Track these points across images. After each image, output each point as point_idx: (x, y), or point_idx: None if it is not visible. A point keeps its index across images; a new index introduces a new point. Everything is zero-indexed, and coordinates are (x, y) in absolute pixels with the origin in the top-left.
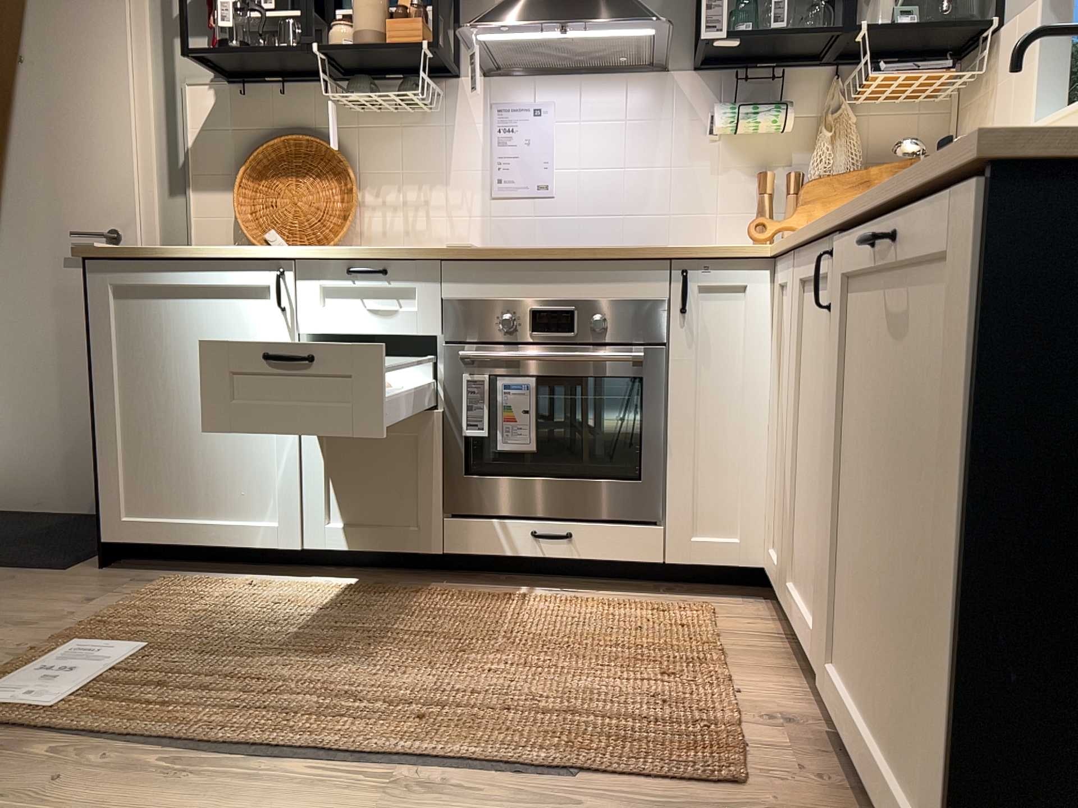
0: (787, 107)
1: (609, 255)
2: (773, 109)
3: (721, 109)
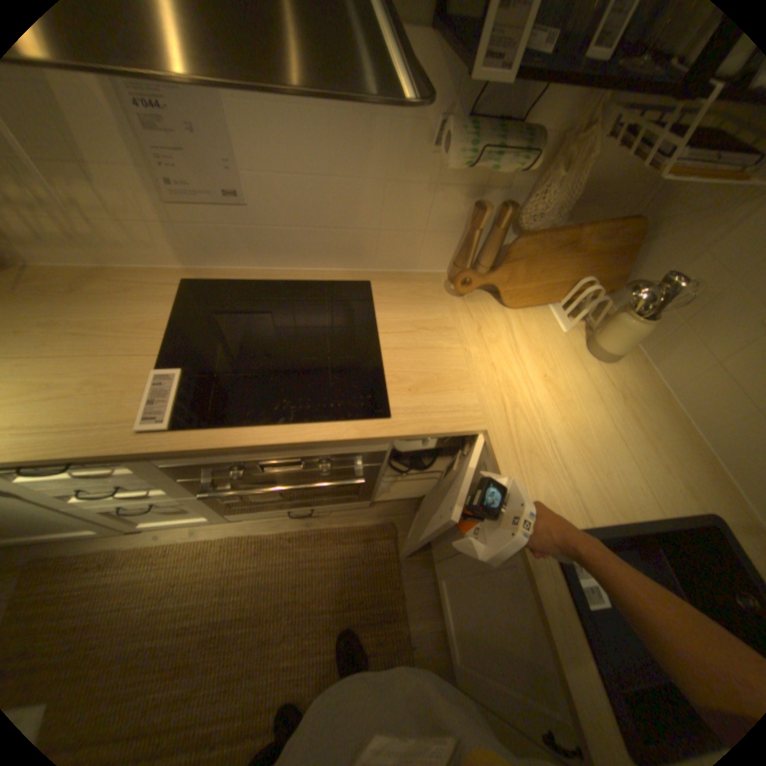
0: (544, 145)
1: (331, 443)
2: (527, 147)
3: (464, 130)
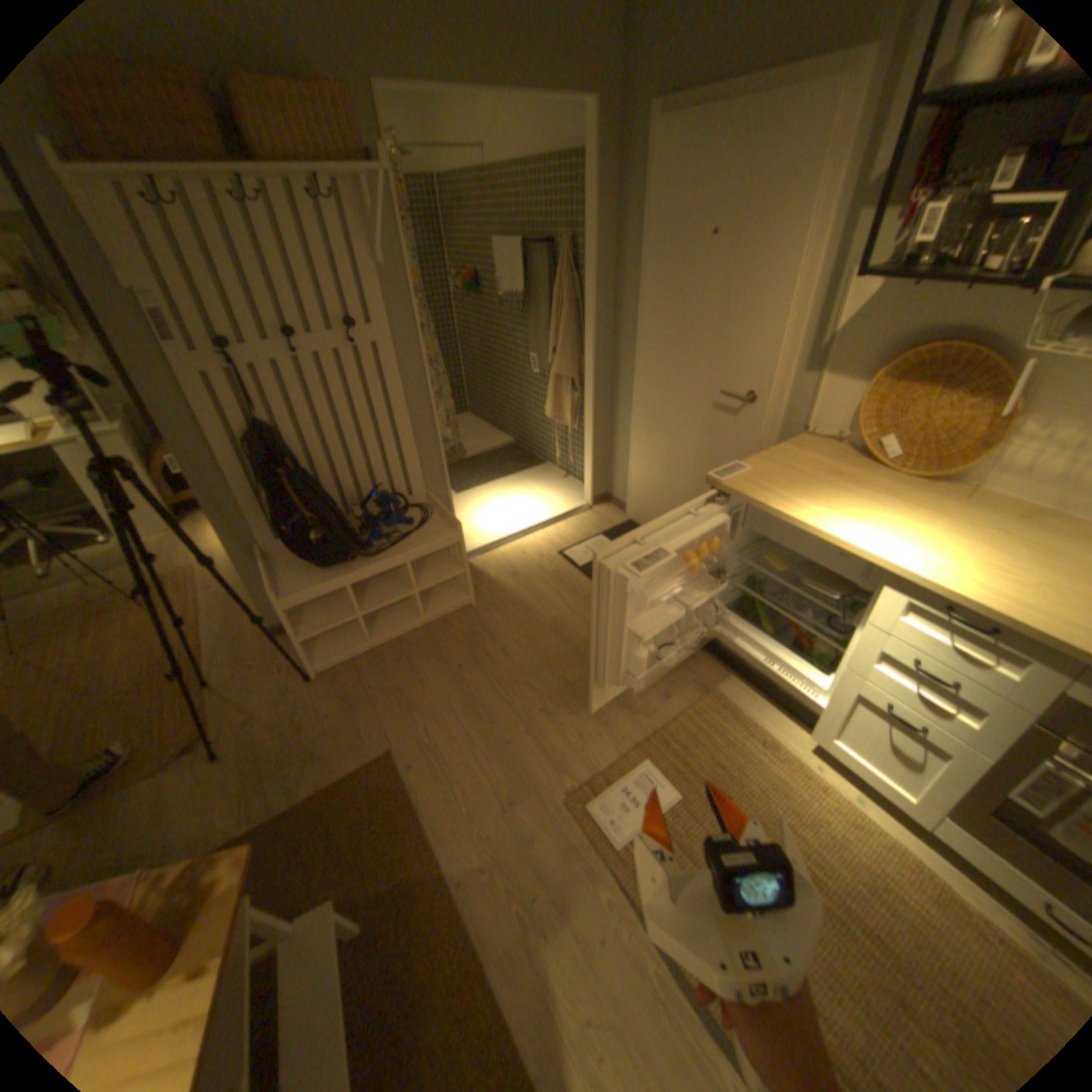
0: None
1: None
2: None
3: None
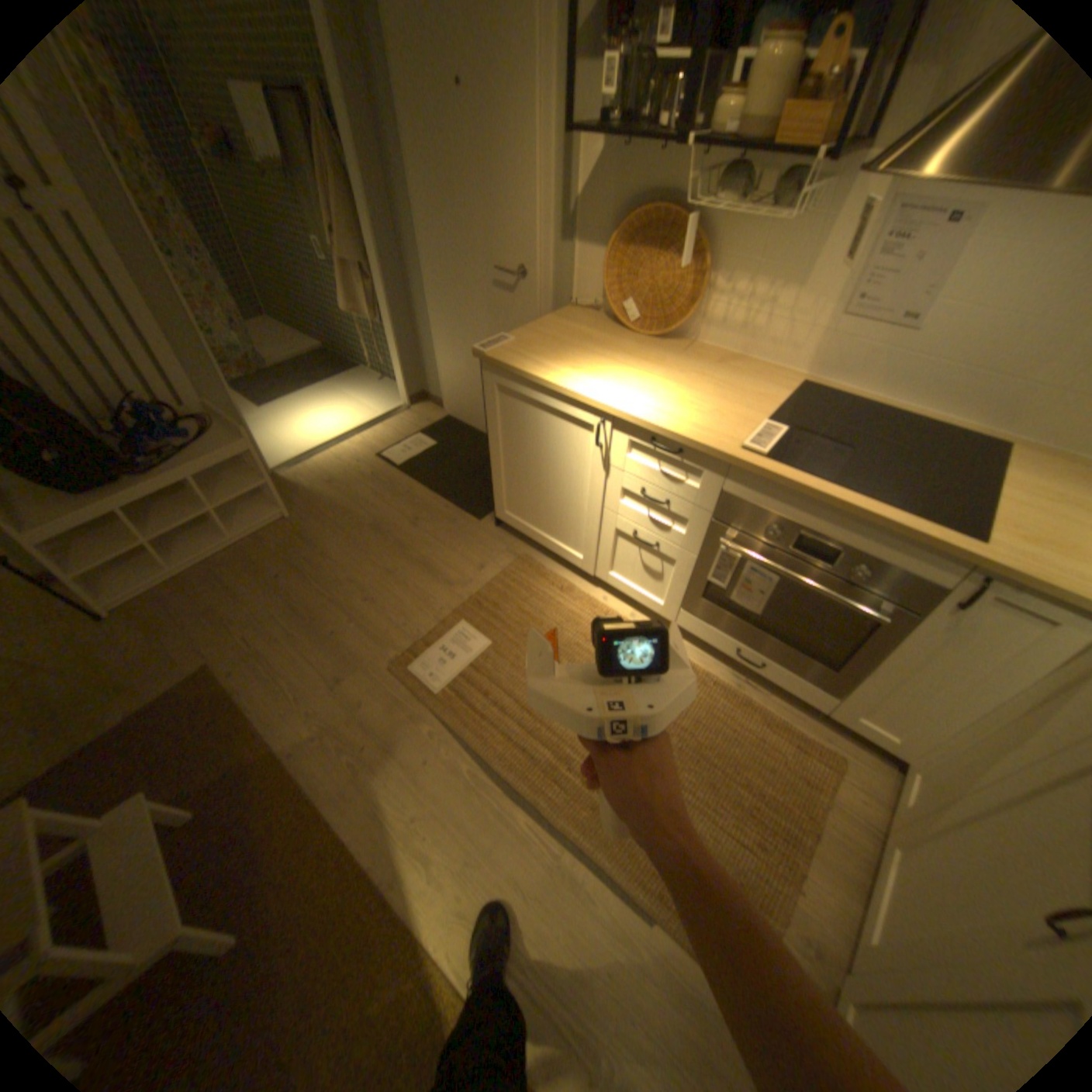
0: None
1: (904, 531)
2: None
3: None
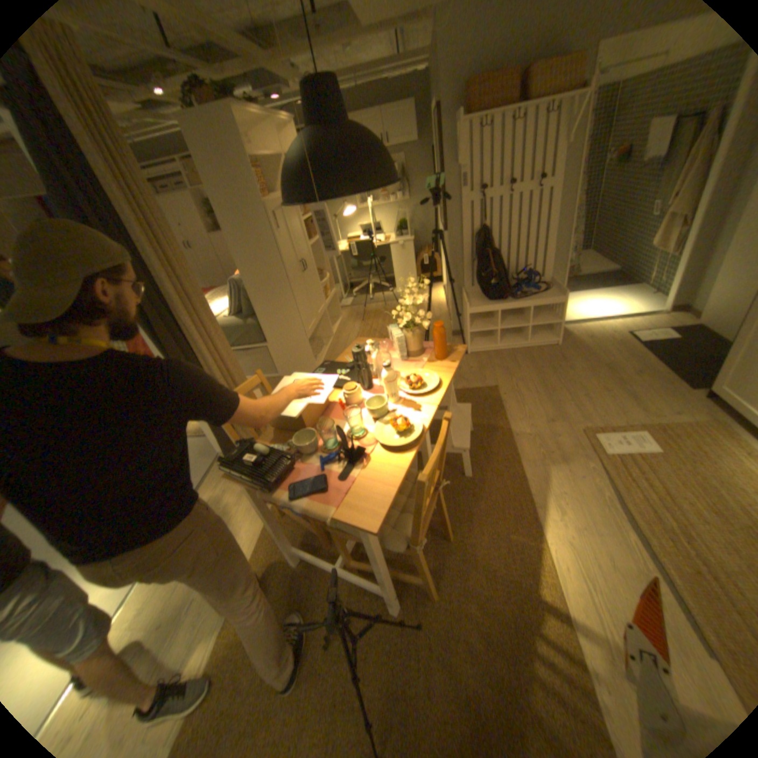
0: None
1: None
2: None
3: None
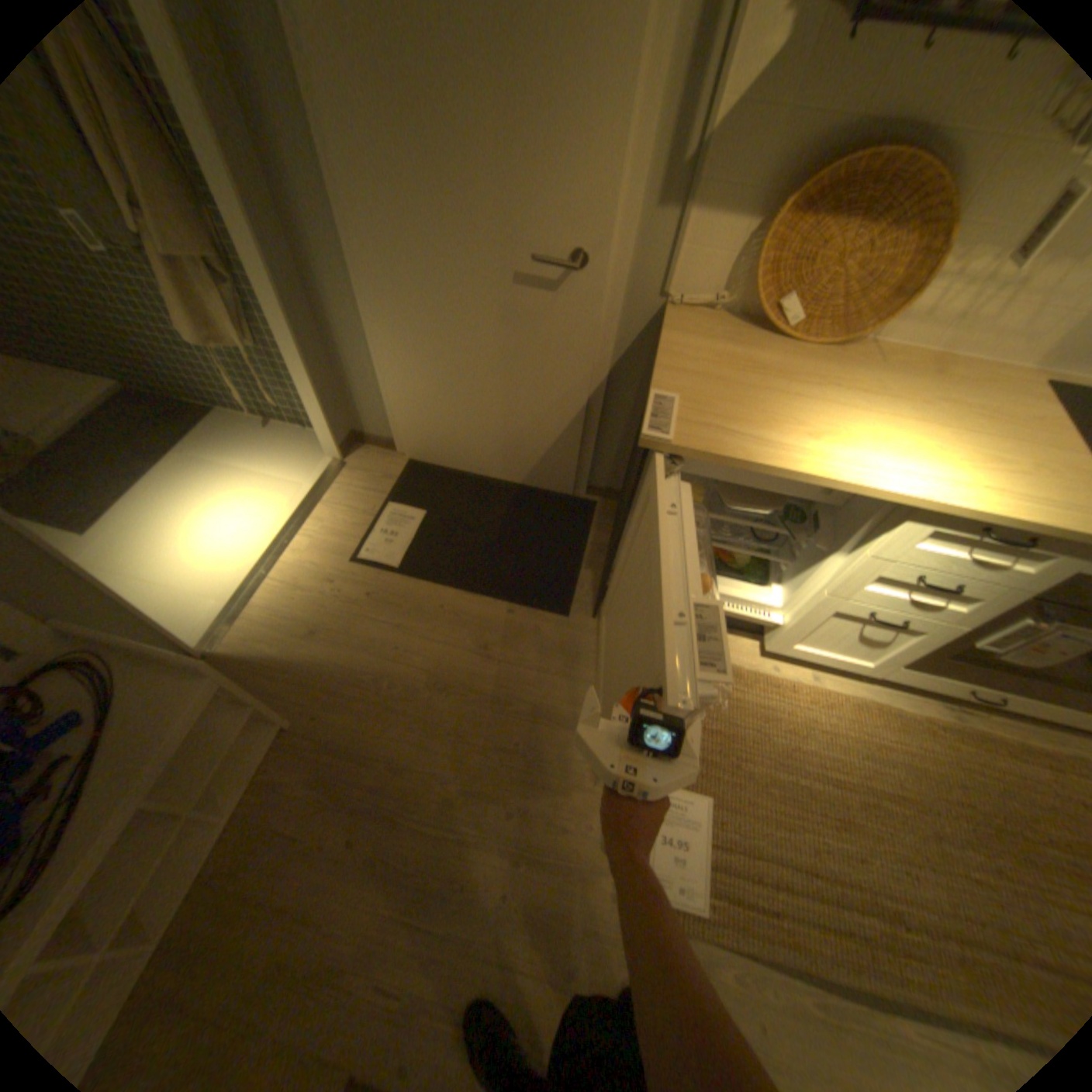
0: None
1: None
2: None
3: None
